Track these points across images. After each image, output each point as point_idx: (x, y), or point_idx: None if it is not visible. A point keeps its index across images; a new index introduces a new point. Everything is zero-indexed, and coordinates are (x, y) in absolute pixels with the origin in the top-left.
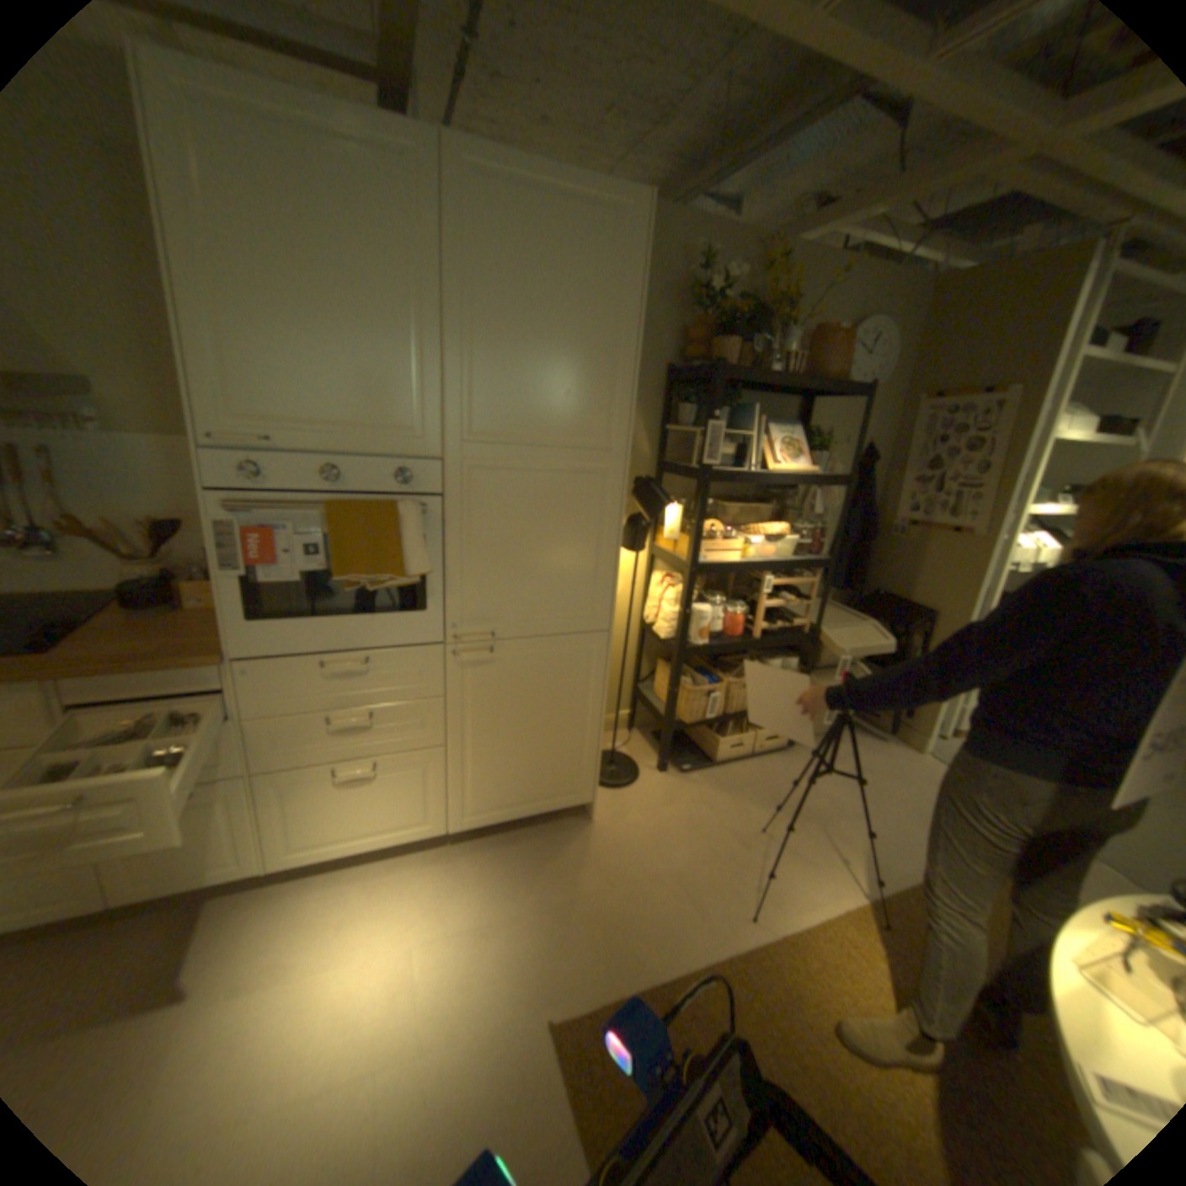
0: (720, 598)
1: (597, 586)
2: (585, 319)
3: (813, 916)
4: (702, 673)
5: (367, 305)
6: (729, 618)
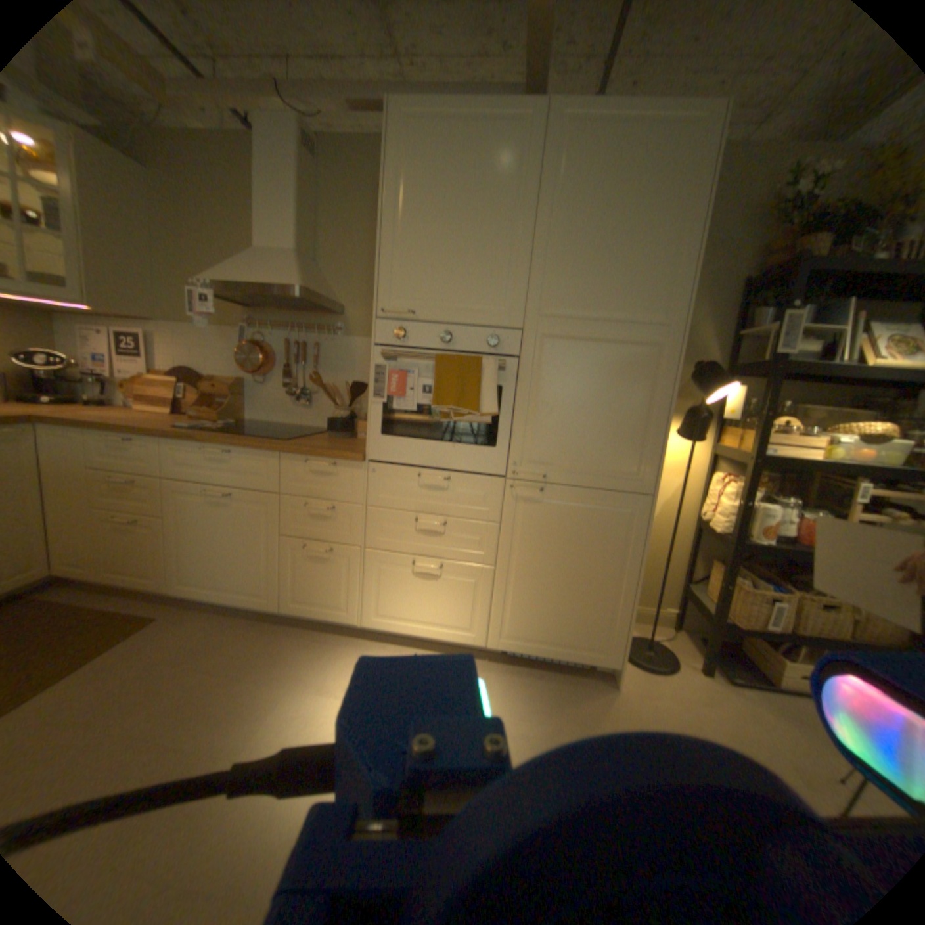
0: (796, 502)
1: (645, 449)
2: (652, 212)
3: None
4: (768, 582)
5: (484, 220)
6: (808, 525)
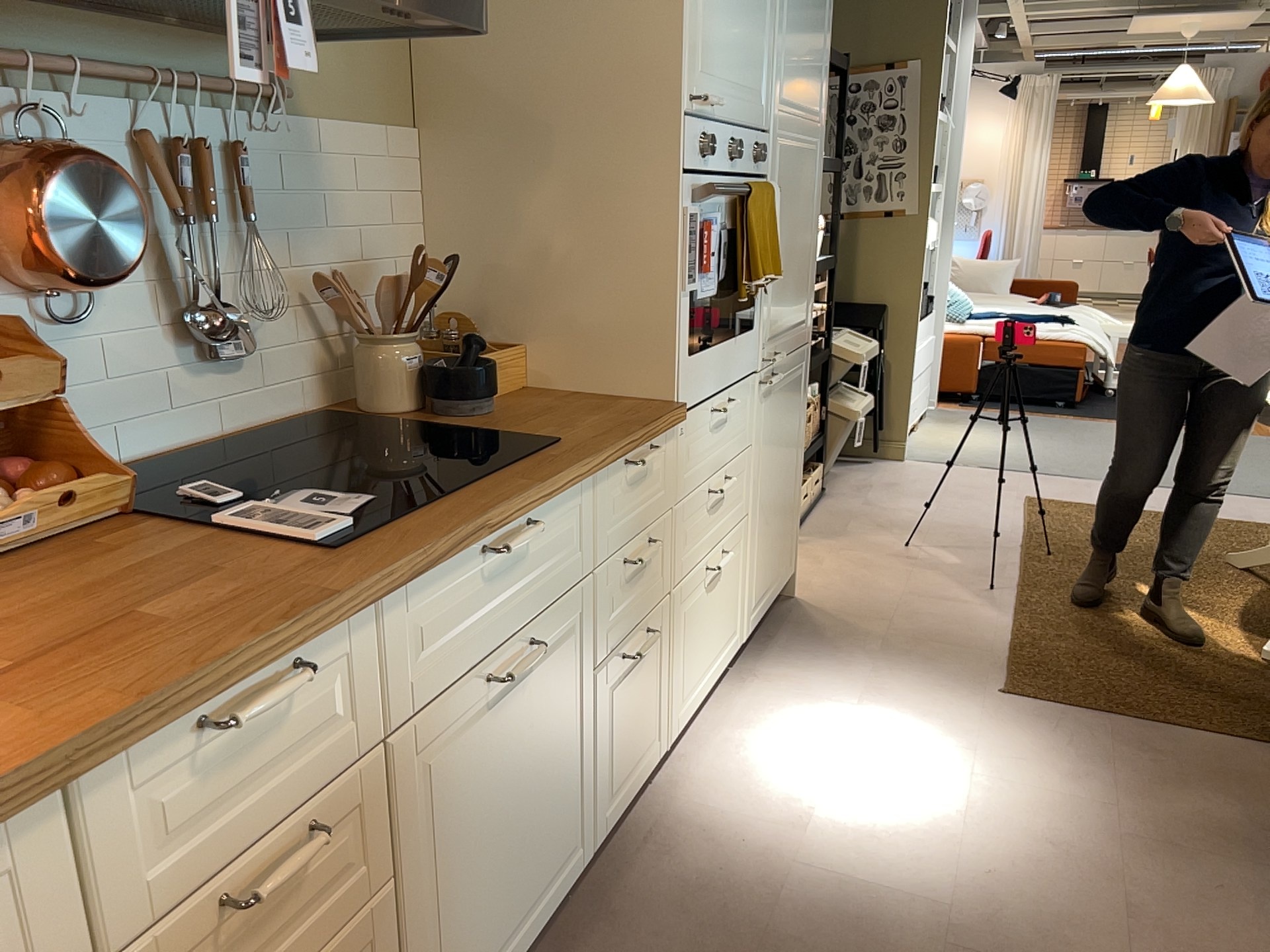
0: None
1: (807, 288)
2: None
3: (1004, 568)
4: None
5: None
6: None
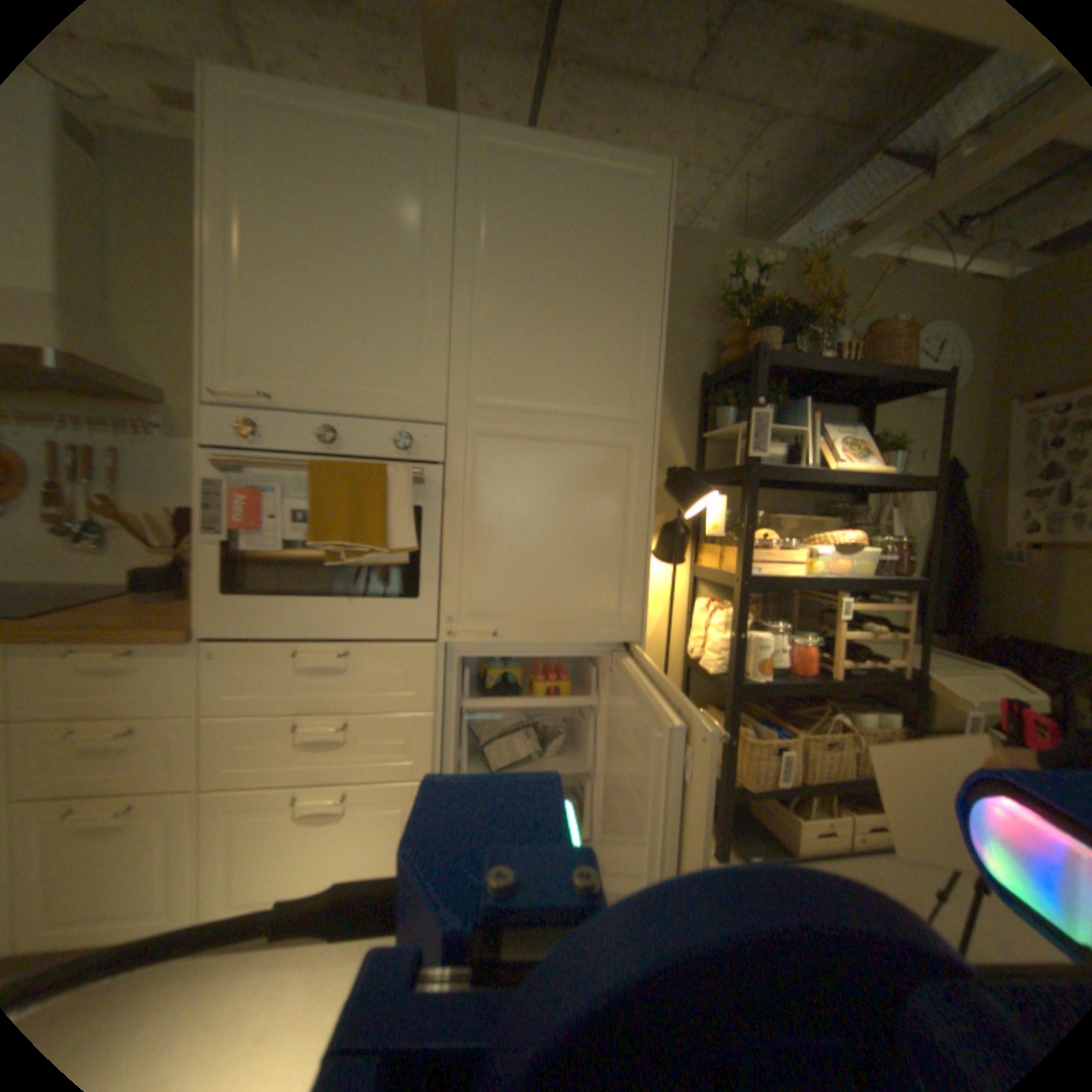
0: (785, 626)
1: (624, 583)
2: (603, 280)
3: None
4: (769, 726)
5: (377, 267)
6: (800, 652)
